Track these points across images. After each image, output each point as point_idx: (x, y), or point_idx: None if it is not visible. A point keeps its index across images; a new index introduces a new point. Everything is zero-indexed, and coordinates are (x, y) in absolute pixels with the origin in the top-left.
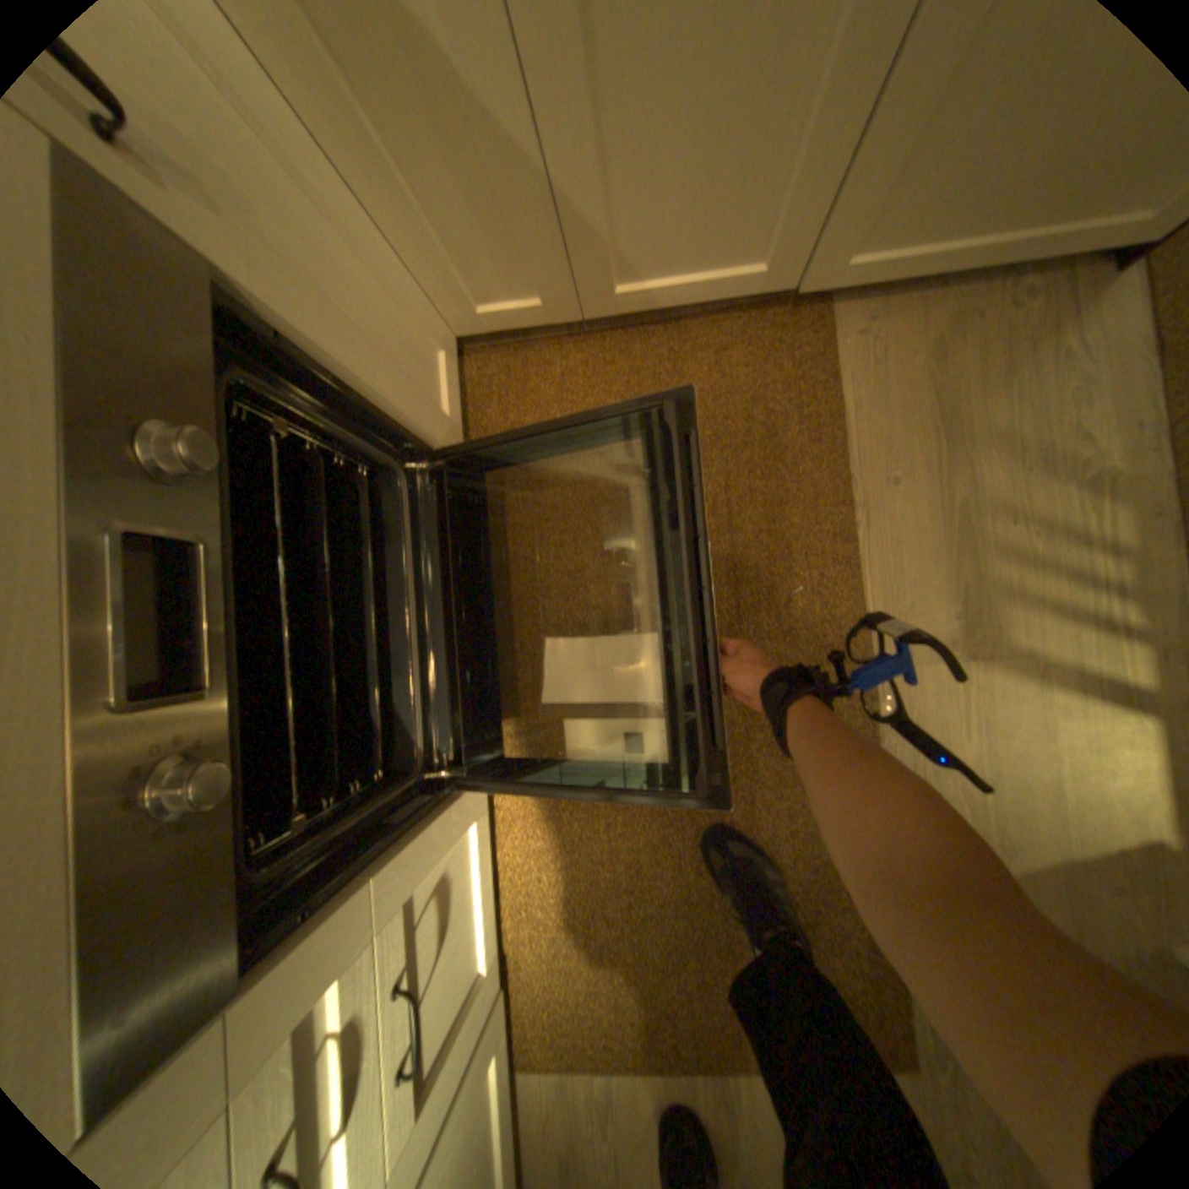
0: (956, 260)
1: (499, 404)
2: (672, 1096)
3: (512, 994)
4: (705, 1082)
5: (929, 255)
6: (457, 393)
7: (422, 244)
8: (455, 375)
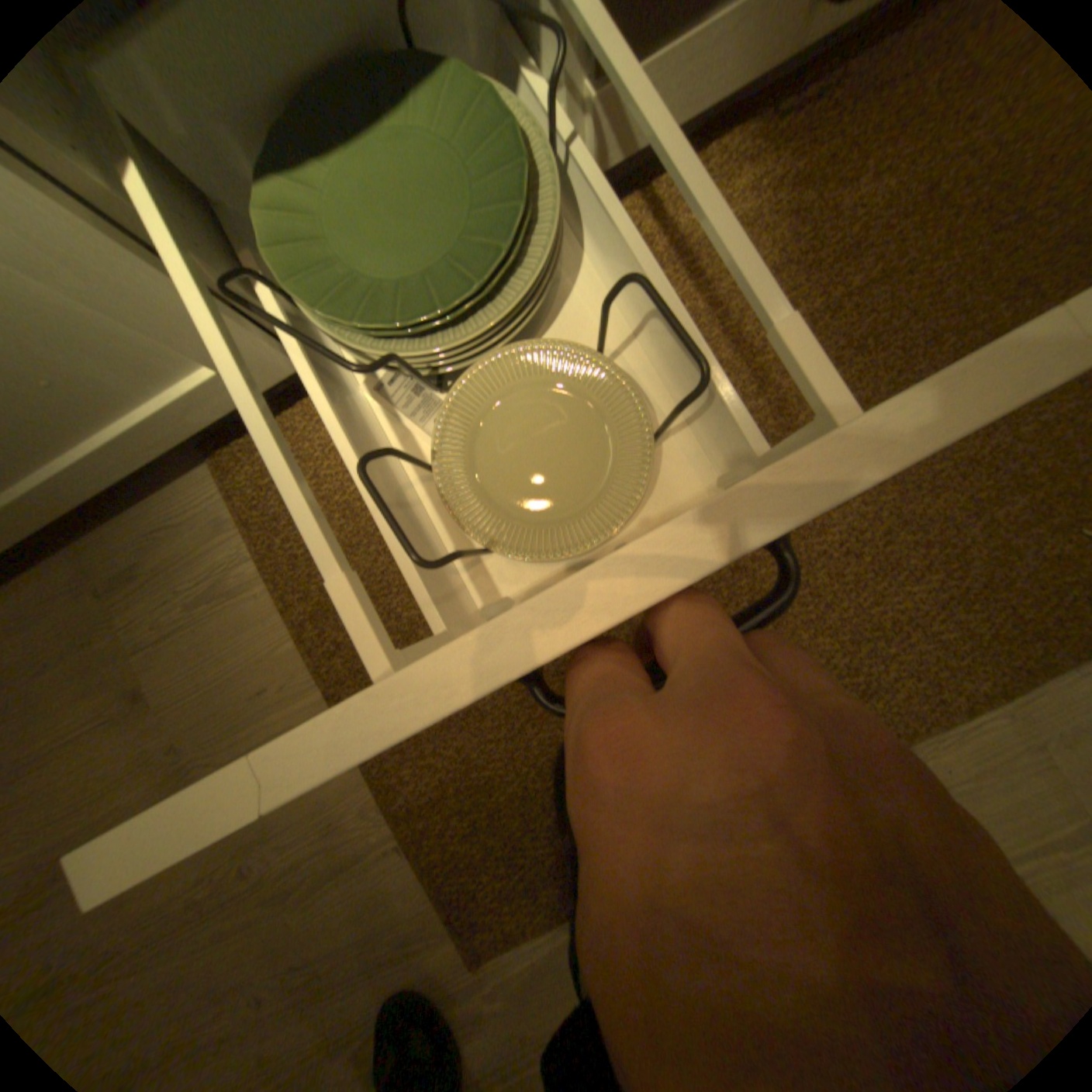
0: None
1: None
2: (281, 665)
3: (297, 410)
4: (319, 698)
5: None
6: None
7: None
8: None
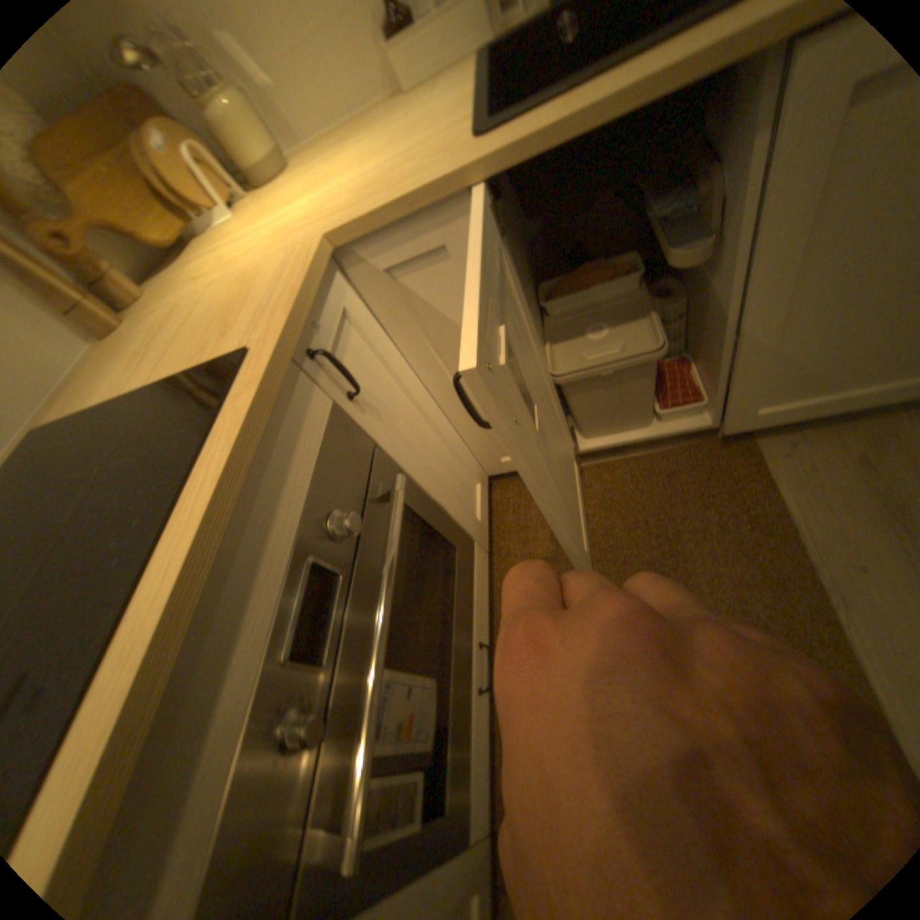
0: (852, 409)
1: (514, 516)
2: None
3: None
4: None
5: (826, 407)
6: (487, 510)
7: (474, 431)
8: (486, 499)
